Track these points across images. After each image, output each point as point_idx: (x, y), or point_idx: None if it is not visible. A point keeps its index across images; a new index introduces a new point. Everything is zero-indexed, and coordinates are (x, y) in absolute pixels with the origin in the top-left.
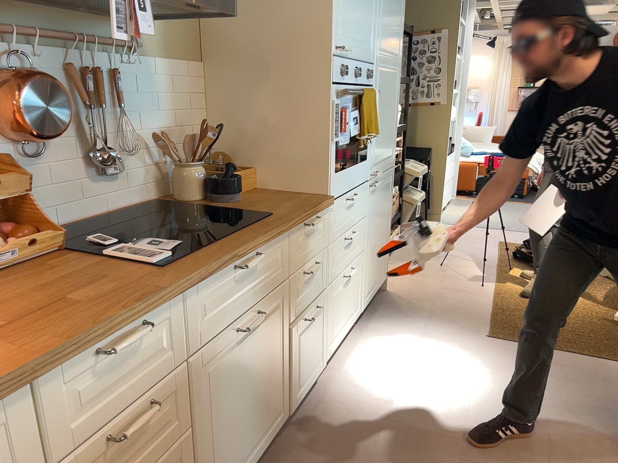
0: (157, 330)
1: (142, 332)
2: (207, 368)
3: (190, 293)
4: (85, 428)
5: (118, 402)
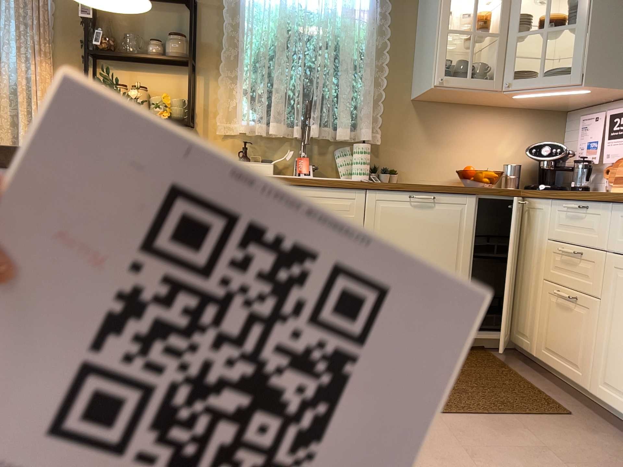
0: (596, 218)
1: (578, 206)
2: (621, 274)
3: (618, 210)
4: (561, 236)
5: (572, 238)
